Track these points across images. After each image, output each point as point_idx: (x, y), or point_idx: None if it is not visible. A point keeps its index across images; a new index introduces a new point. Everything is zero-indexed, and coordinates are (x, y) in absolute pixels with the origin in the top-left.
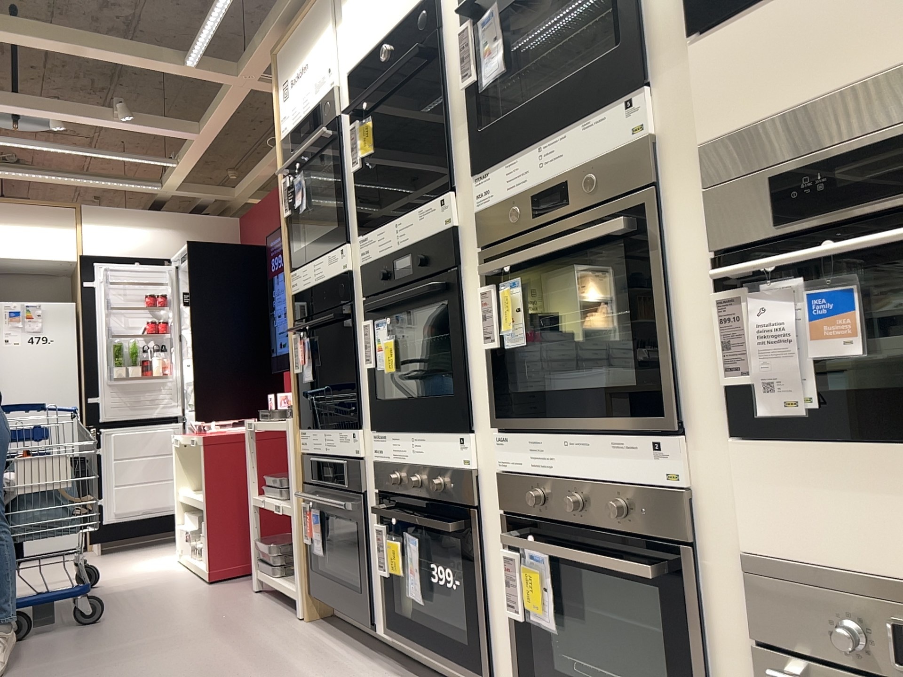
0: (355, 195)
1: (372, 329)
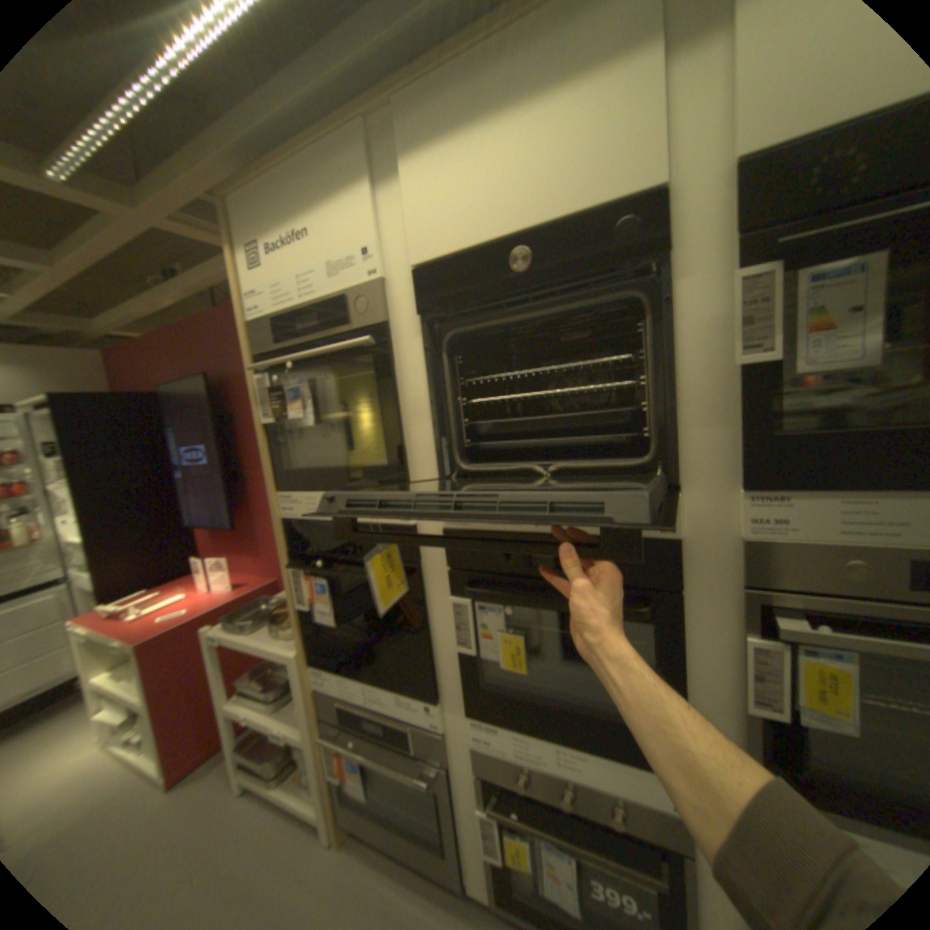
0: (428, 435)
1: (472, 611)
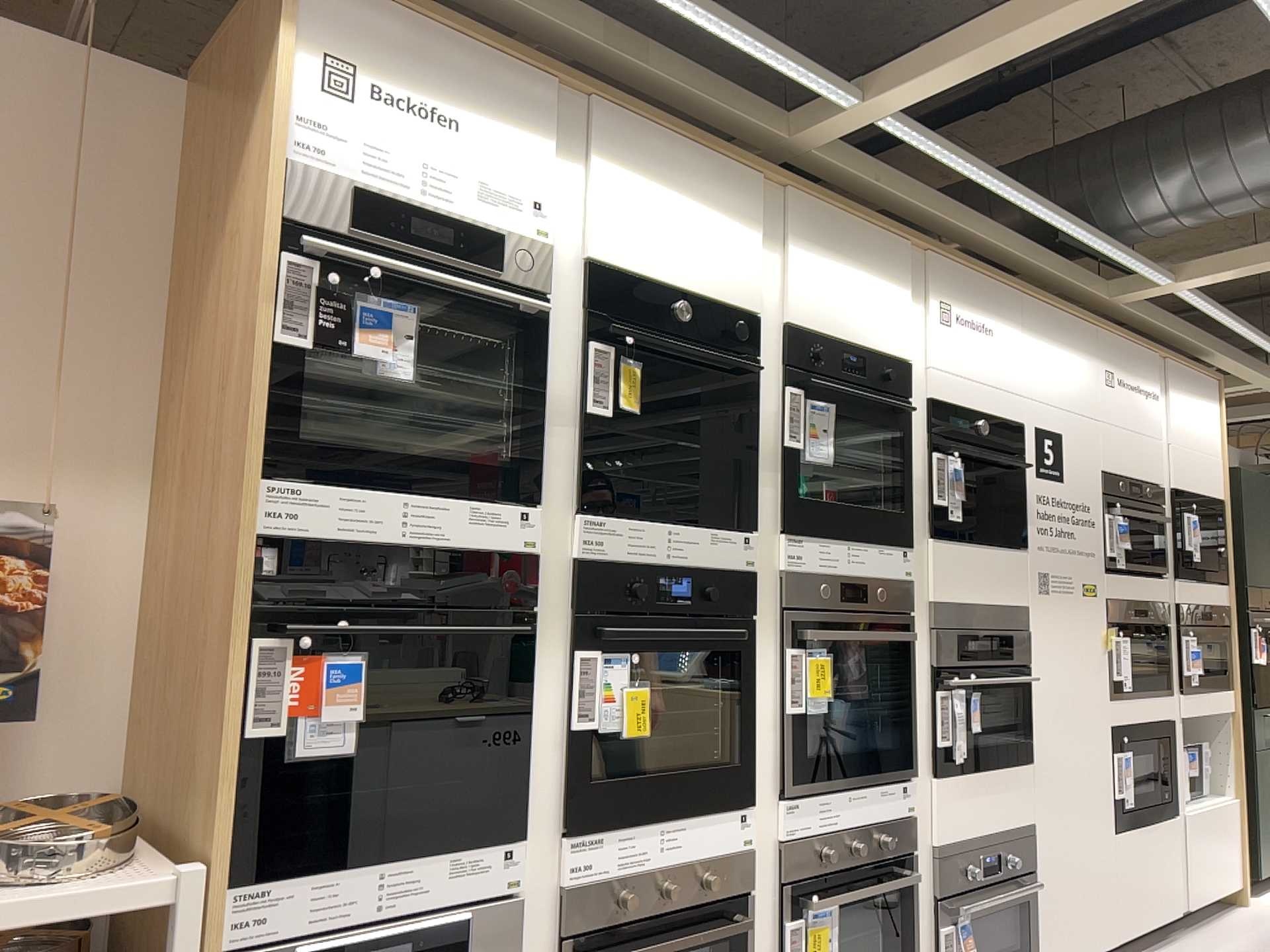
0: (572, 443)
1: (599, 660)
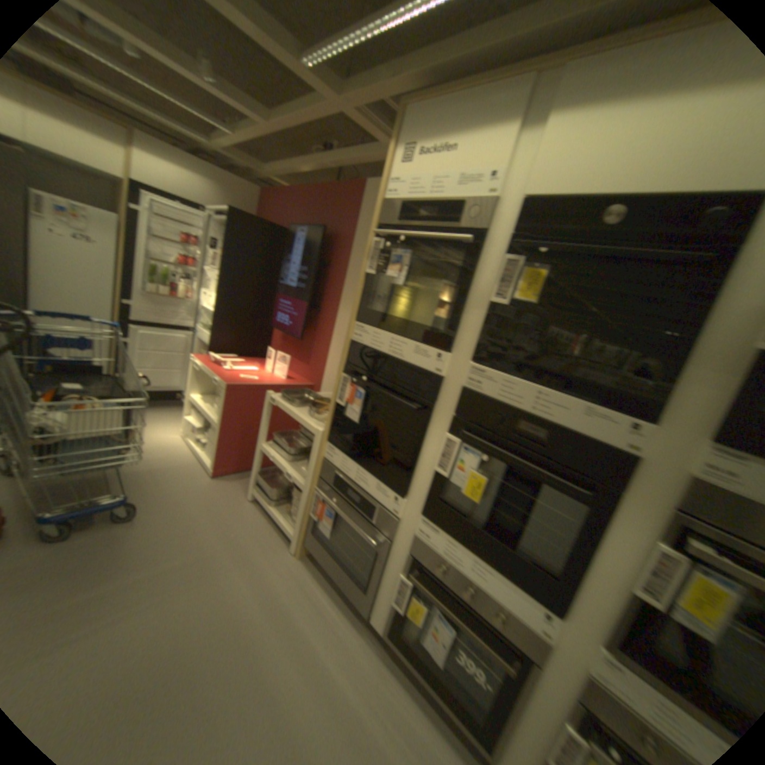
0: (480, 320)
1: (458, 448)
